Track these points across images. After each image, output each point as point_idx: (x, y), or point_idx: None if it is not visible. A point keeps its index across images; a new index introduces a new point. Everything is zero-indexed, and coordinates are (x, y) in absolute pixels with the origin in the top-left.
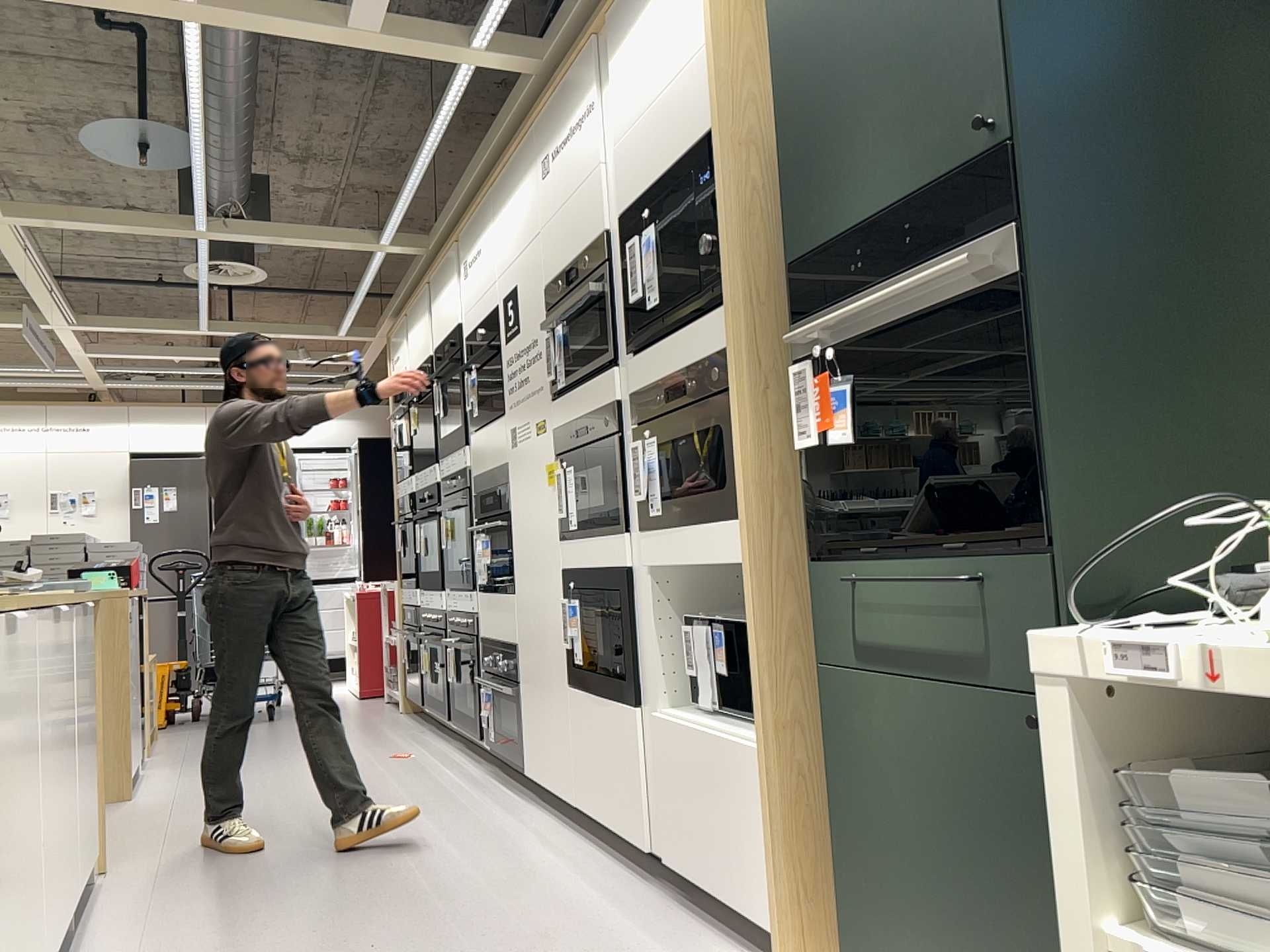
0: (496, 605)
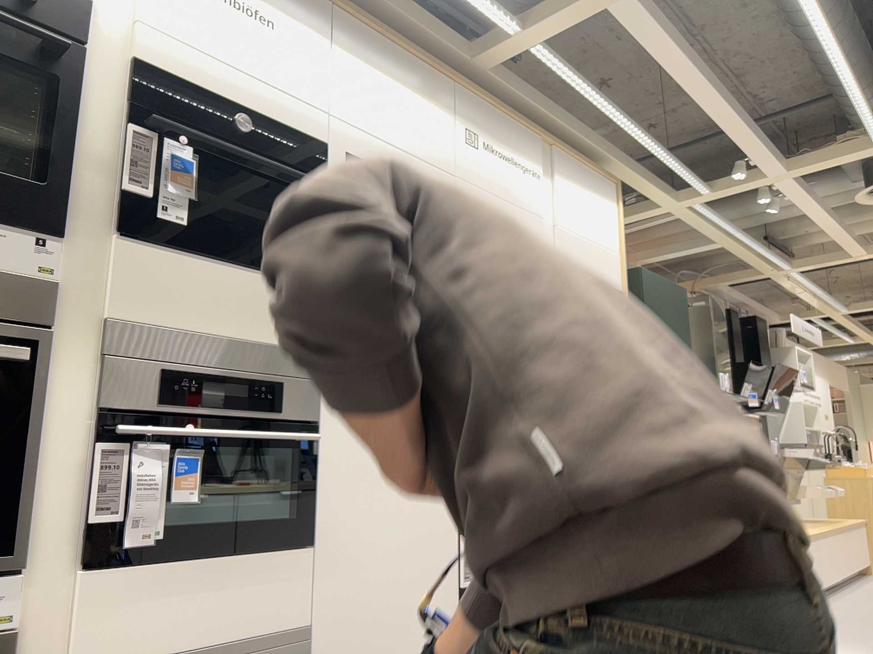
0: (221, 576)
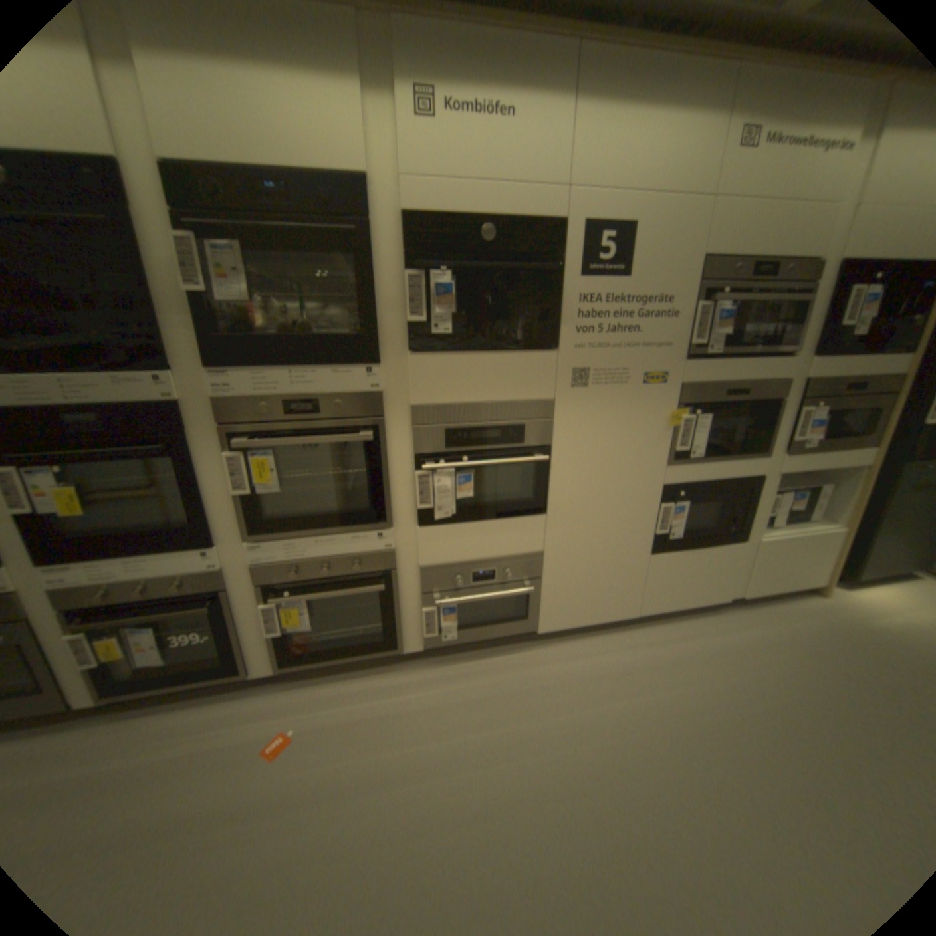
0: (489, 529)
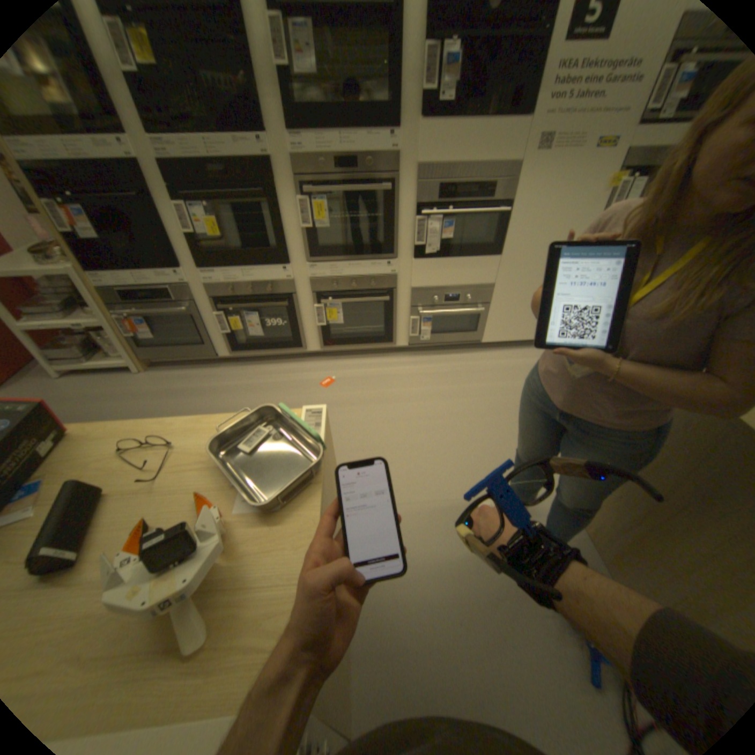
0: (460, 263)
